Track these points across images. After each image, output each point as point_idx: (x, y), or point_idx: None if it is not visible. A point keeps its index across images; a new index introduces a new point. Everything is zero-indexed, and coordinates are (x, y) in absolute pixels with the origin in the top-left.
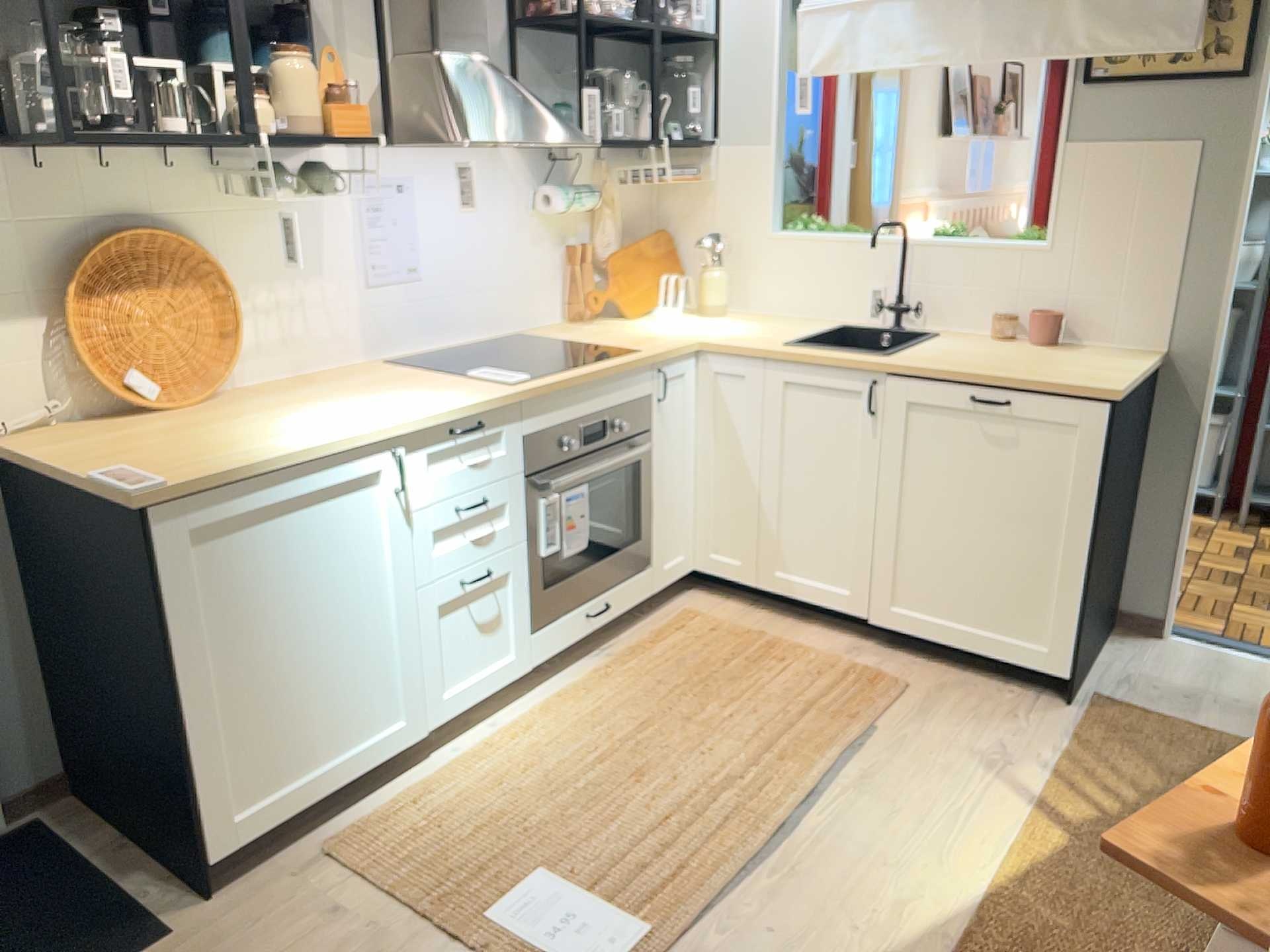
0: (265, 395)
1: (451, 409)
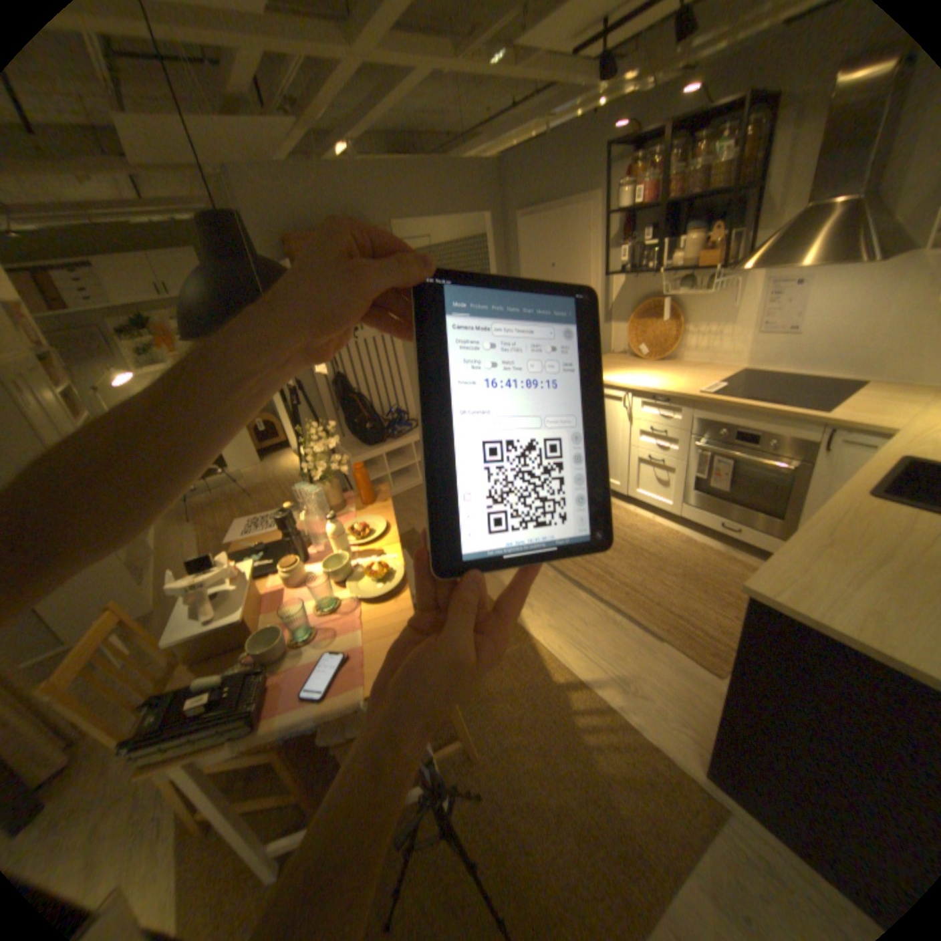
0: (670, 365)
1: (652, 388)
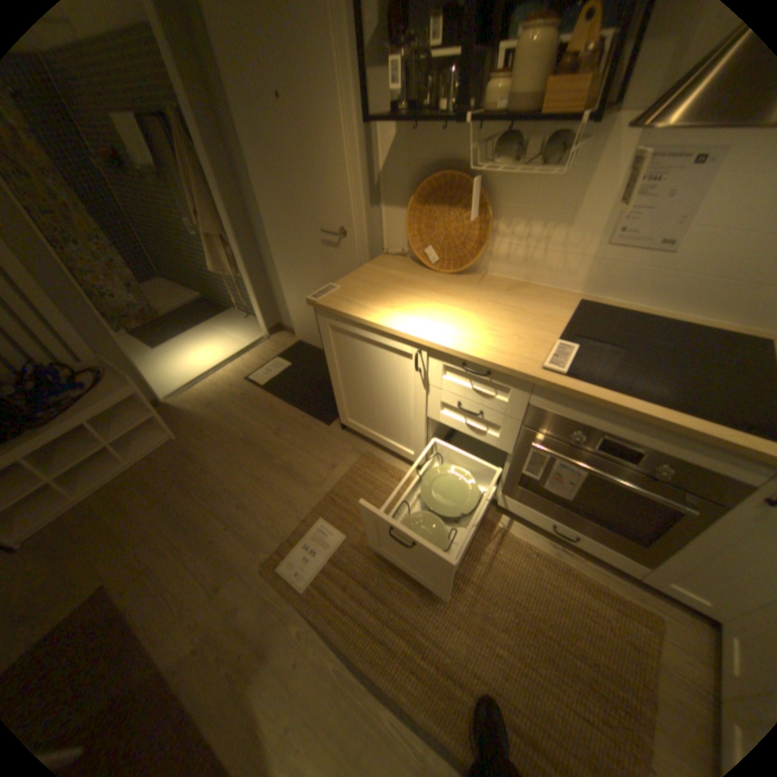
0: (474, 283)
1: (463, 351)
